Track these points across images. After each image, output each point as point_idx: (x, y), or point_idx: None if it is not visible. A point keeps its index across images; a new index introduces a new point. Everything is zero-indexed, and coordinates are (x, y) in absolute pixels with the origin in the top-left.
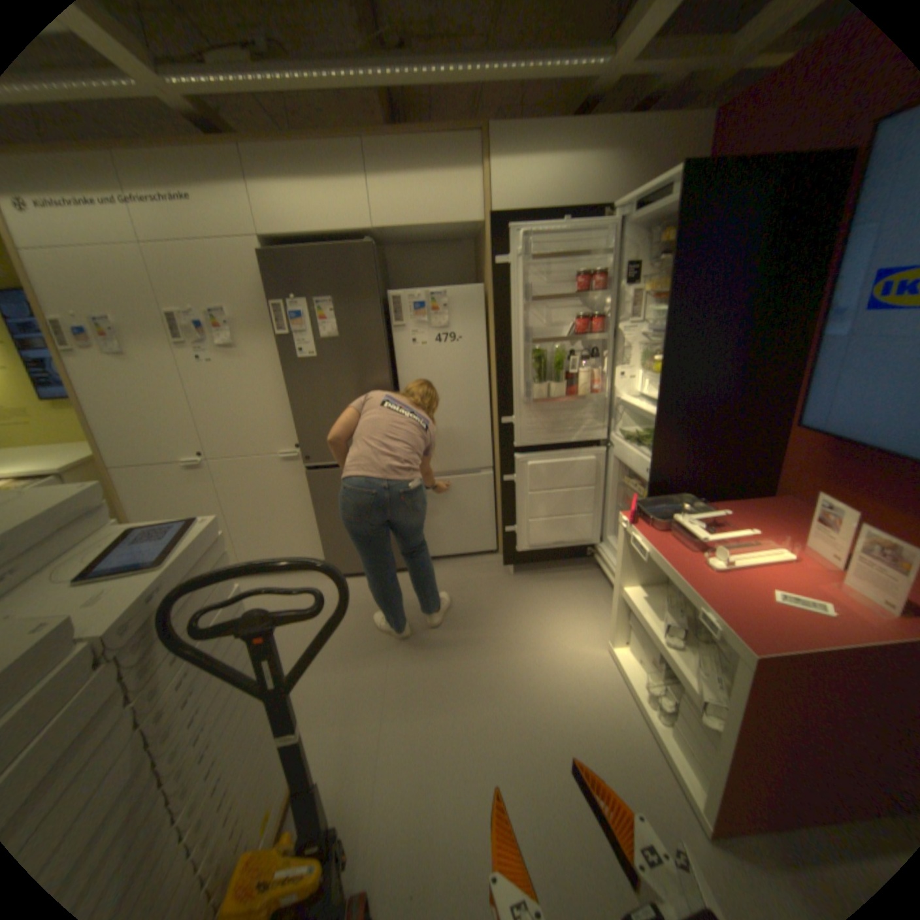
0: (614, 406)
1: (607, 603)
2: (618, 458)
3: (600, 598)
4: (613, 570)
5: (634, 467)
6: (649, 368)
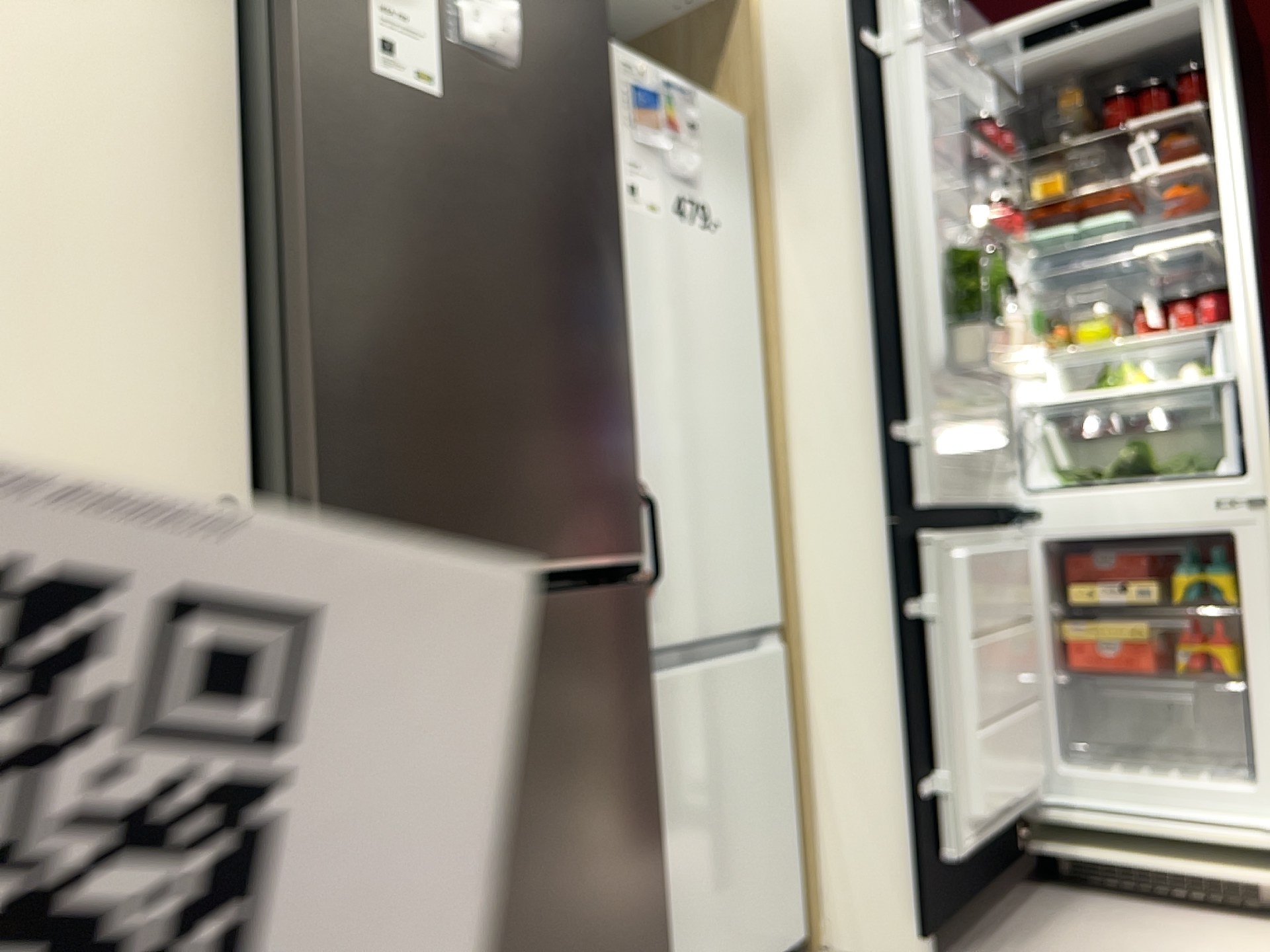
0: (1017, 425)
1: (1187, 922)
2: (1068, 536)
3: (1161, 921)
4: (1153, 826)
5: (1159, 521)
6: (1061, 342)
